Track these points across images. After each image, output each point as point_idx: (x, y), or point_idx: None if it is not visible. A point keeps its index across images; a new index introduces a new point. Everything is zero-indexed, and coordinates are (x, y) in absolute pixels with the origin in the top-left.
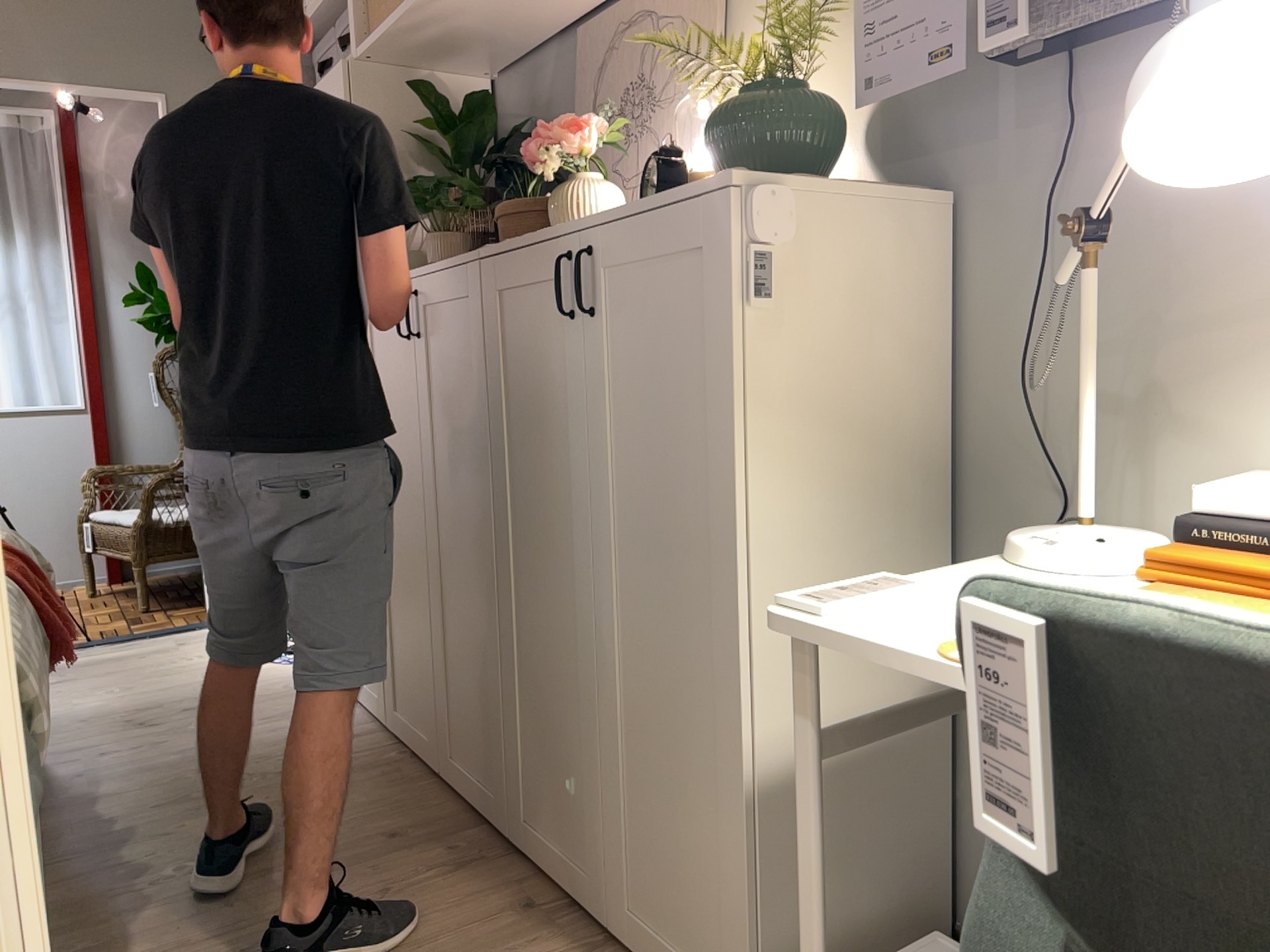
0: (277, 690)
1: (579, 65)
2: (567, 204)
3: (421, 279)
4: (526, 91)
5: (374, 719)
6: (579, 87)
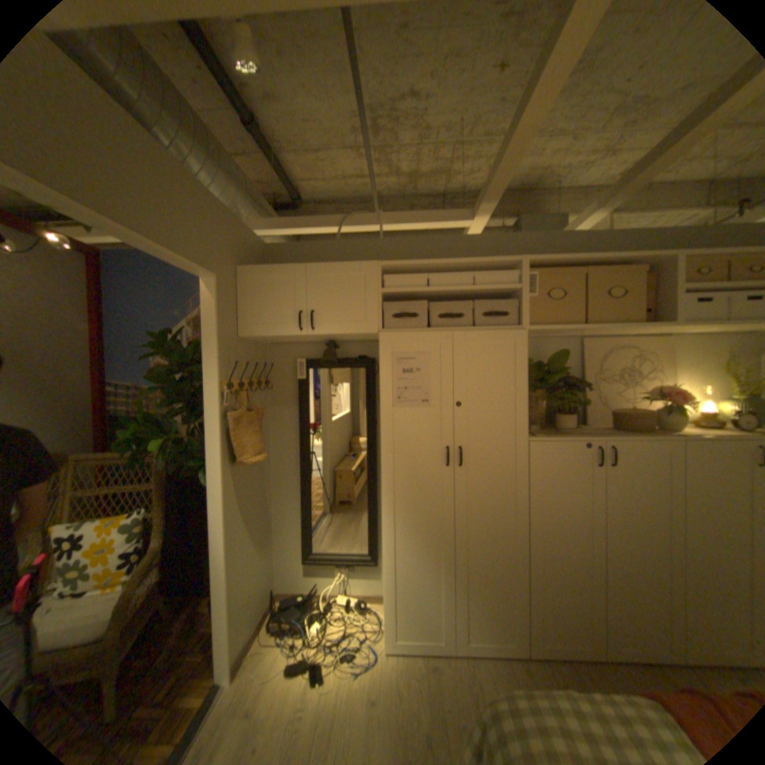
0: (423, 687)
1: (586, 352)
2: (686, 419)
3: (623, 443)
4: (536, 350)
5: (508, 661)
6: (586, 360)
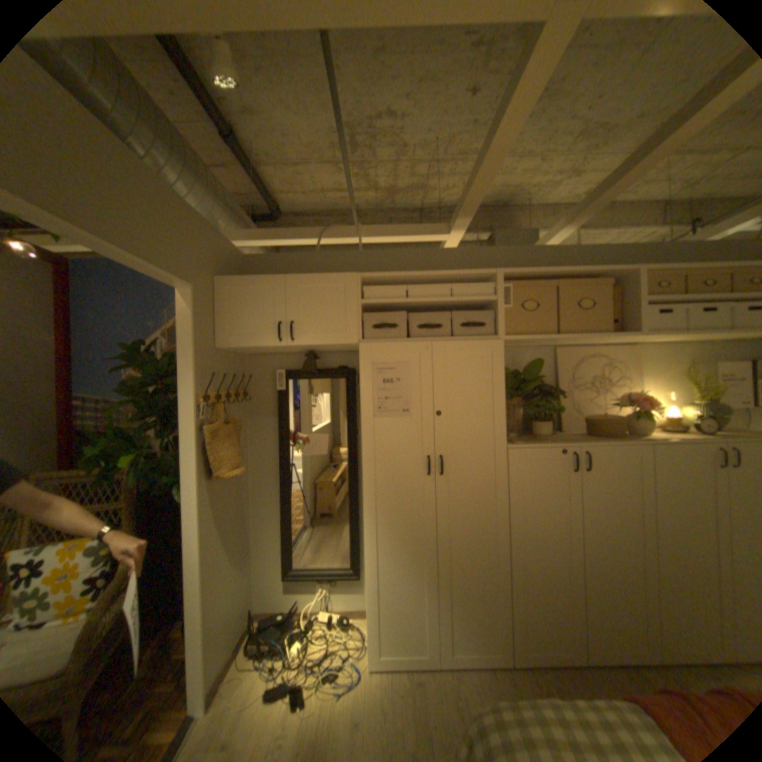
0: (407, 704)
1: (559, 361)
2: (654, 424)
3: (596, 448)
4: (512, 359)
5: (492, 671)
6: (559, 368)
